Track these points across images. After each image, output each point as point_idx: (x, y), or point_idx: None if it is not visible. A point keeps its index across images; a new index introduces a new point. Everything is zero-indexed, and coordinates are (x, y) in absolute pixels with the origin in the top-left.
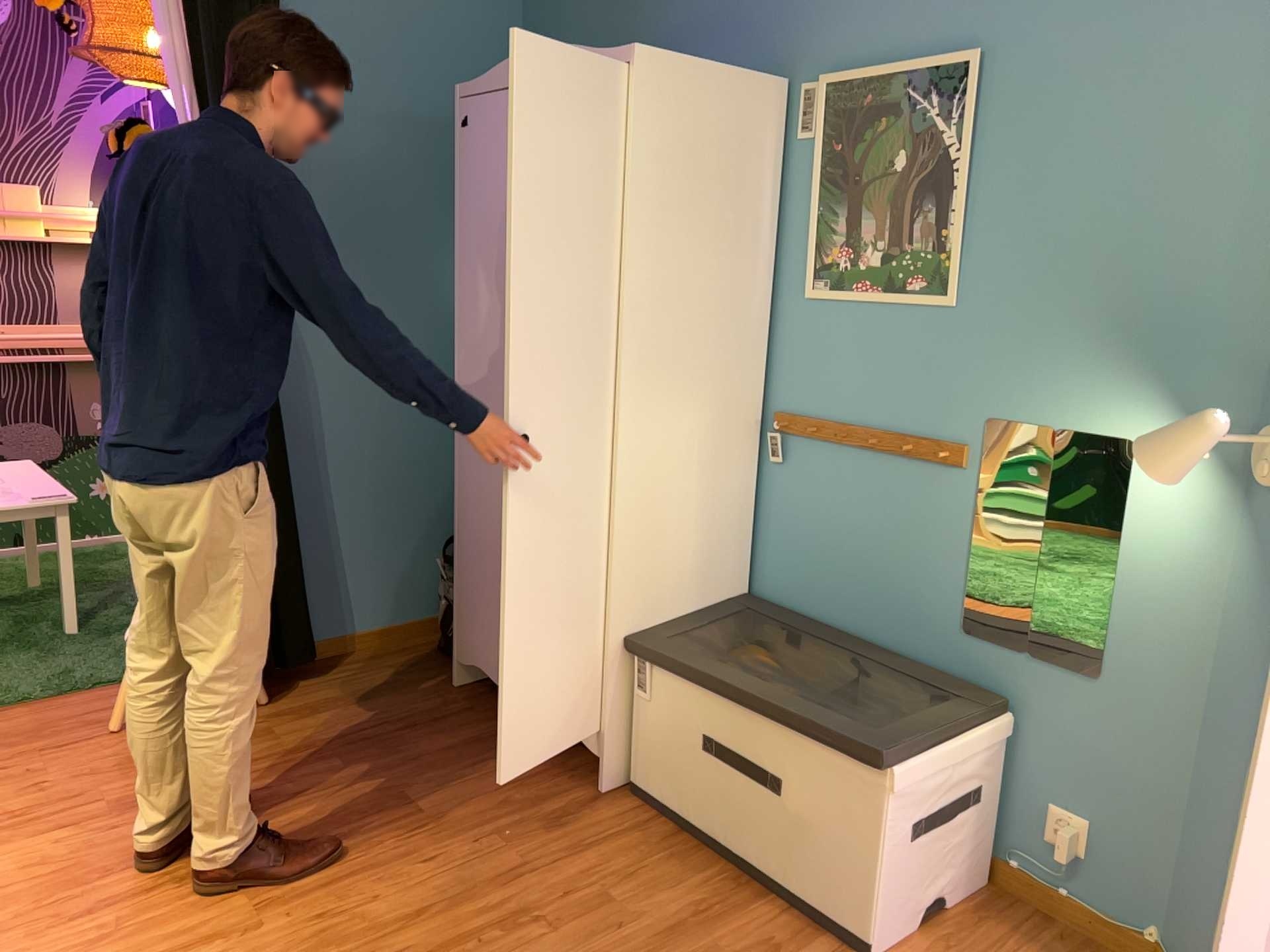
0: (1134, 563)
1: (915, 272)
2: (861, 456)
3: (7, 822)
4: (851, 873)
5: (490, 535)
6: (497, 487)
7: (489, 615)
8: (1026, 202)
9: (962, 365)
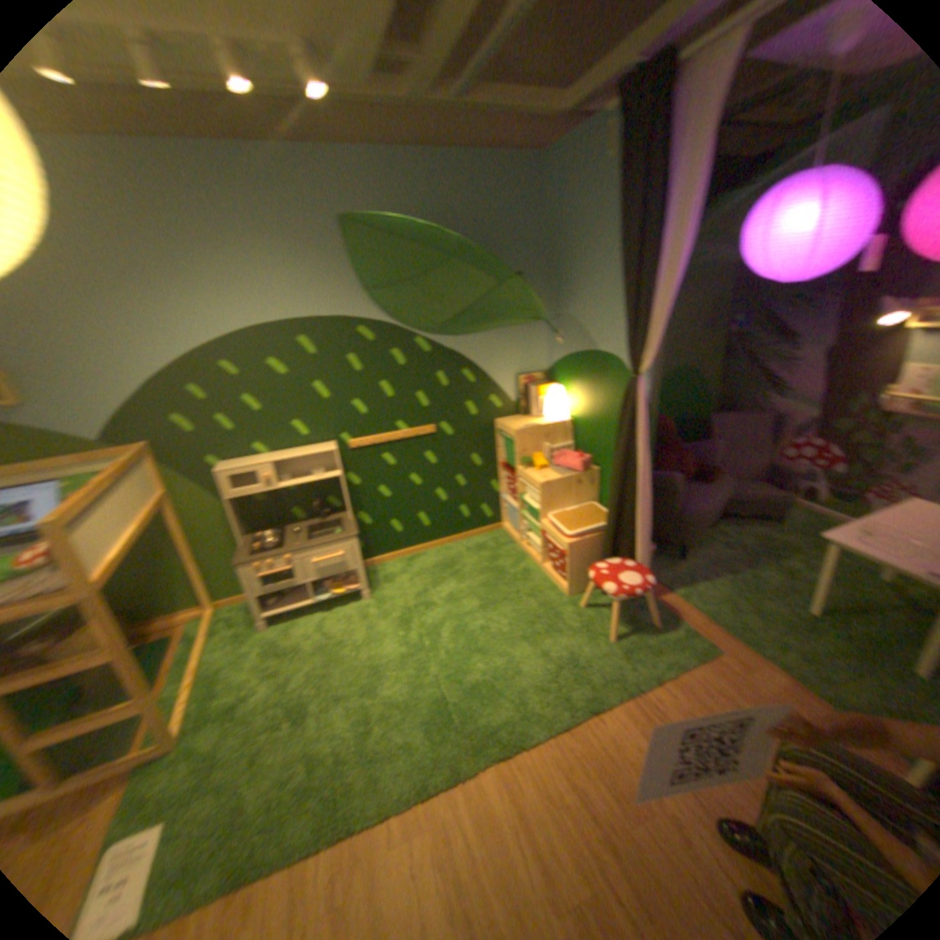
0: None
1: None
2: None
3: (654, 718)
4: None
5: None
6: None
7: None
8: None
9: None
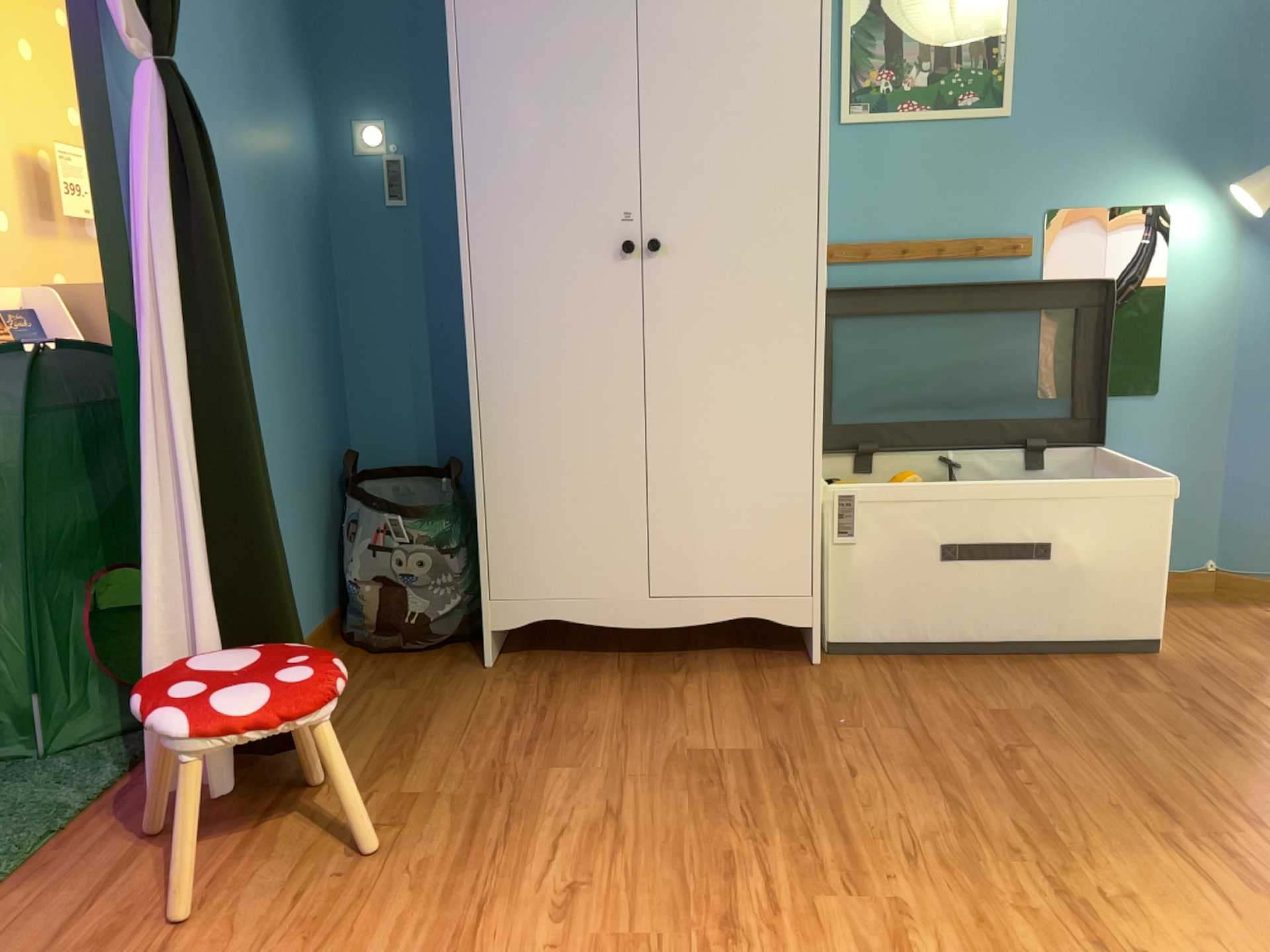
0: (1177, 299)
1: (967, 89)
2: (919, 269)
3: None
4: (1136, 588)
5: (567, 435)
6: (579, 368)
7: (571, 541)
8: (1067, 22)
9: (1019, 168)
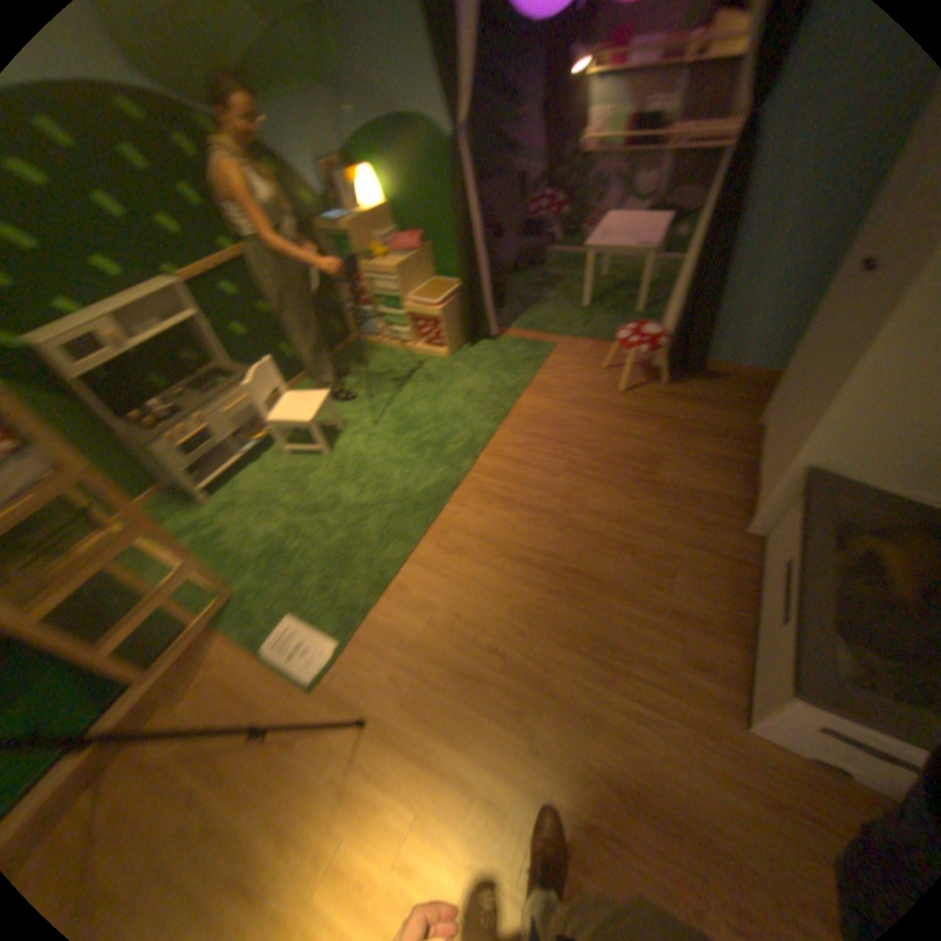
0: None
1: None
2: None
3: (545, 388)
4: (772, 696)
5: (811, 353)
6: (830, 323)
7: (785, 401)
8: None
9: None
